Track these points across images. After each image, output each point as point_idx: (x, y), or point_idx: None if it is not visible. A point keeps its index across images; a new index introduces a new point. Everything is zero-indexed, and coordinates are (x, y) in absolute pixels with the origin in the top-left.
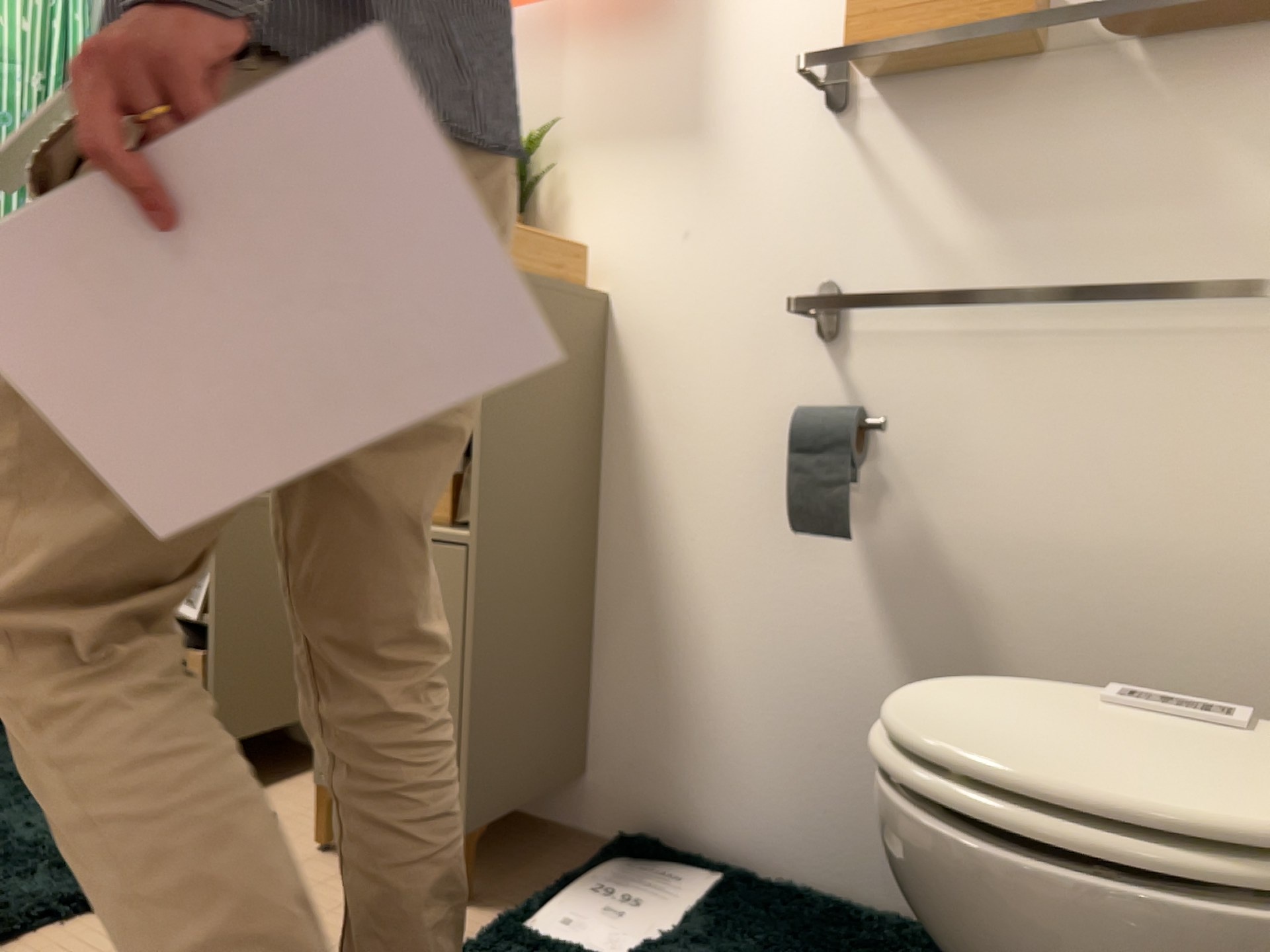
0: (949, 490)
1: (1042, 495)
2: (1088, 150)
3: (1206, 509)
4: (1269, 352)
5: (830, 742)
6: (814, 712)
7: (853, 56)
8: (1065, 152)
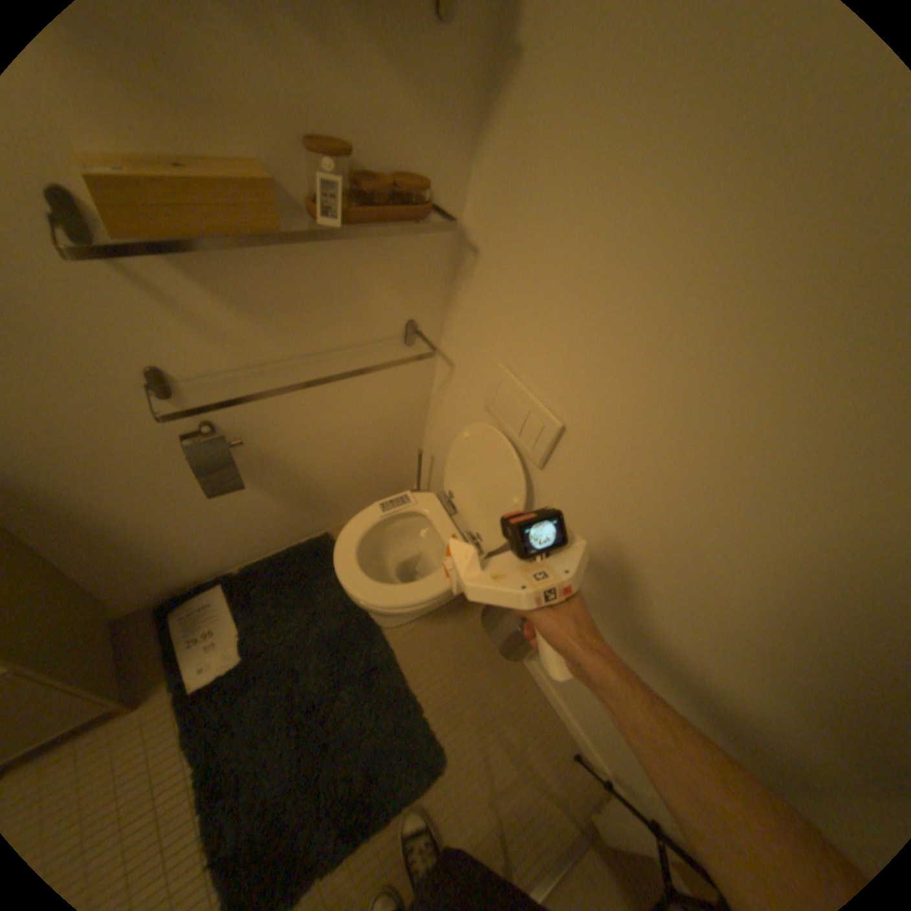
0: (268, 435)
1: (309, 423)
2: (302, 275)
3: (367, 407)
4: (384, 354)
5: (242, 526)
6: (230, 523)
7: (134, 250)
8: (290, 276)
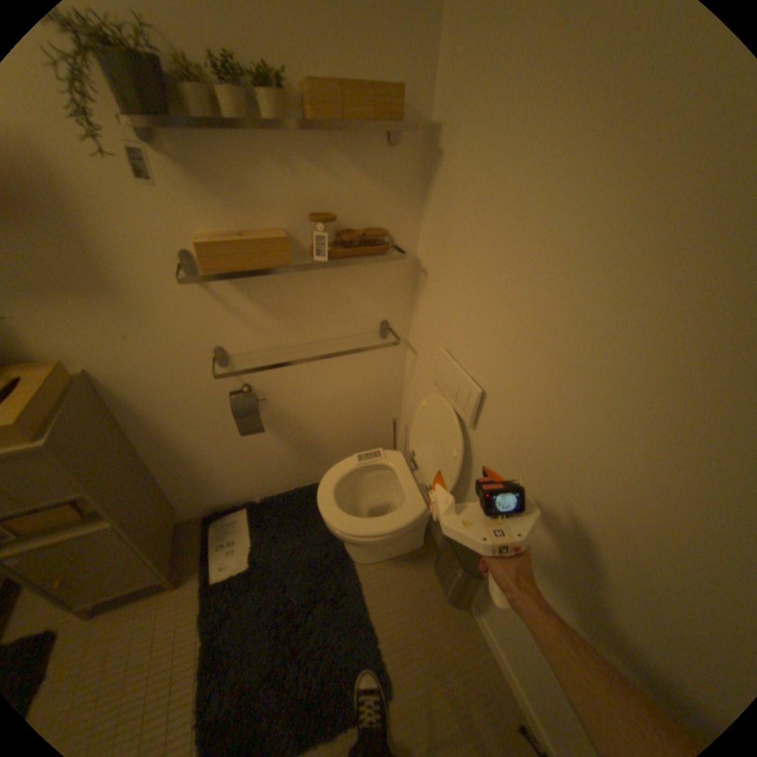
0: (284, 398)
1: (313, 391)
2: (309, 292)
3: (354, 383)
4: (365, 345)
5: (264, 465)
6: (257, 461)
7: (212, 279)
8: (301, 293)
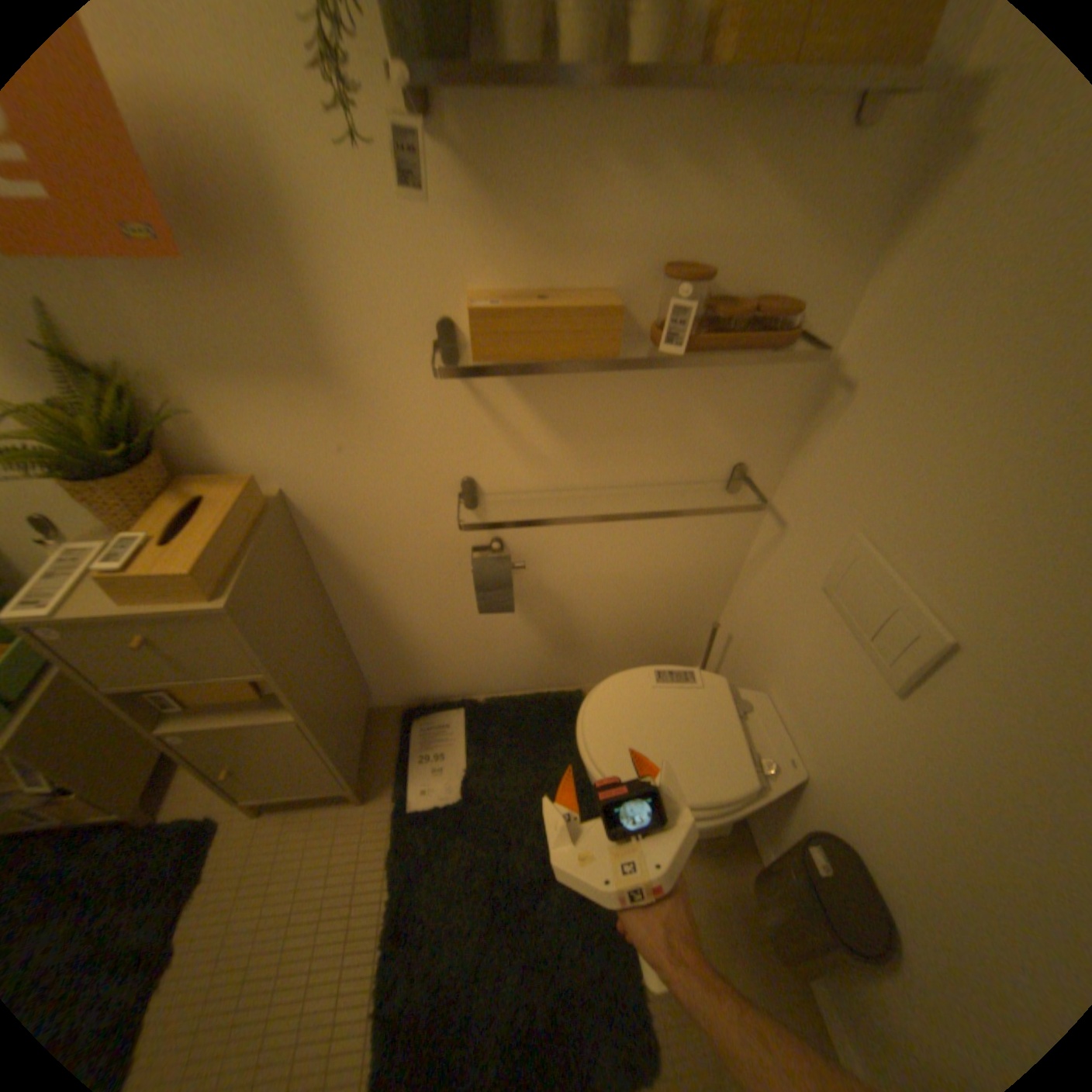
0: (549, 564)
1: (594, 560)
2: (627, 402)
3: (663, 556)
4: (698, 498)
5: (500, 654)
6: (490, 647)
7: (486, 371)
8: (614, 402)
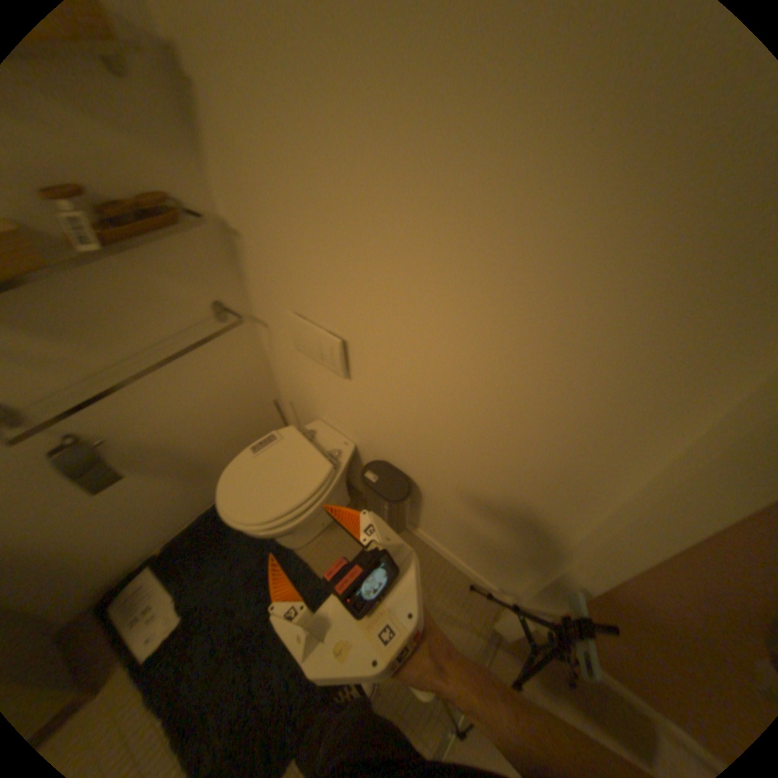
0: (128, 431)
1: (162, 410)
2: (92, 296)
3: (210, 381)
4: (203, 336)
5: (143, 514)
6: (130, 515)
7: None
8: (81, 300)
